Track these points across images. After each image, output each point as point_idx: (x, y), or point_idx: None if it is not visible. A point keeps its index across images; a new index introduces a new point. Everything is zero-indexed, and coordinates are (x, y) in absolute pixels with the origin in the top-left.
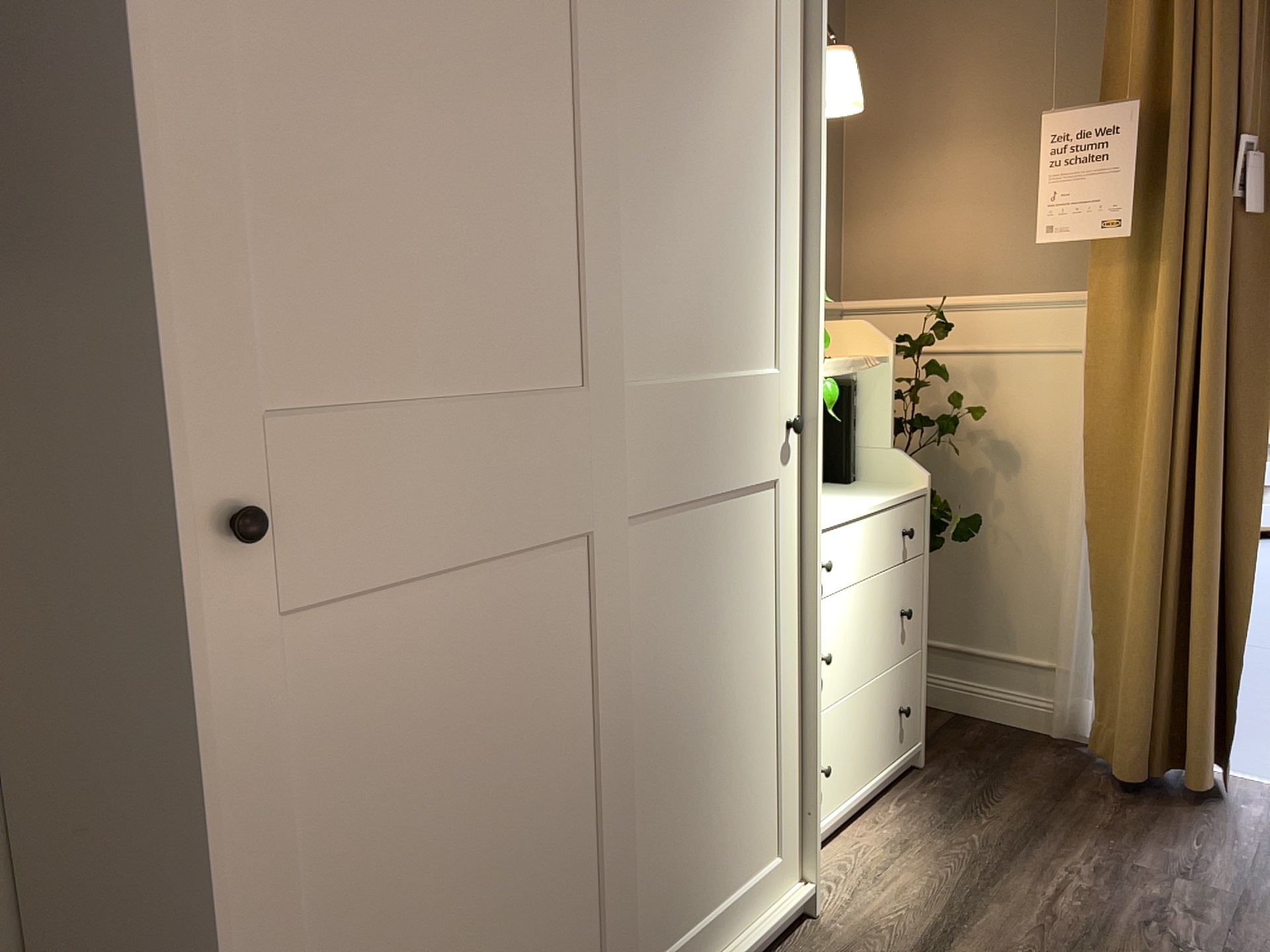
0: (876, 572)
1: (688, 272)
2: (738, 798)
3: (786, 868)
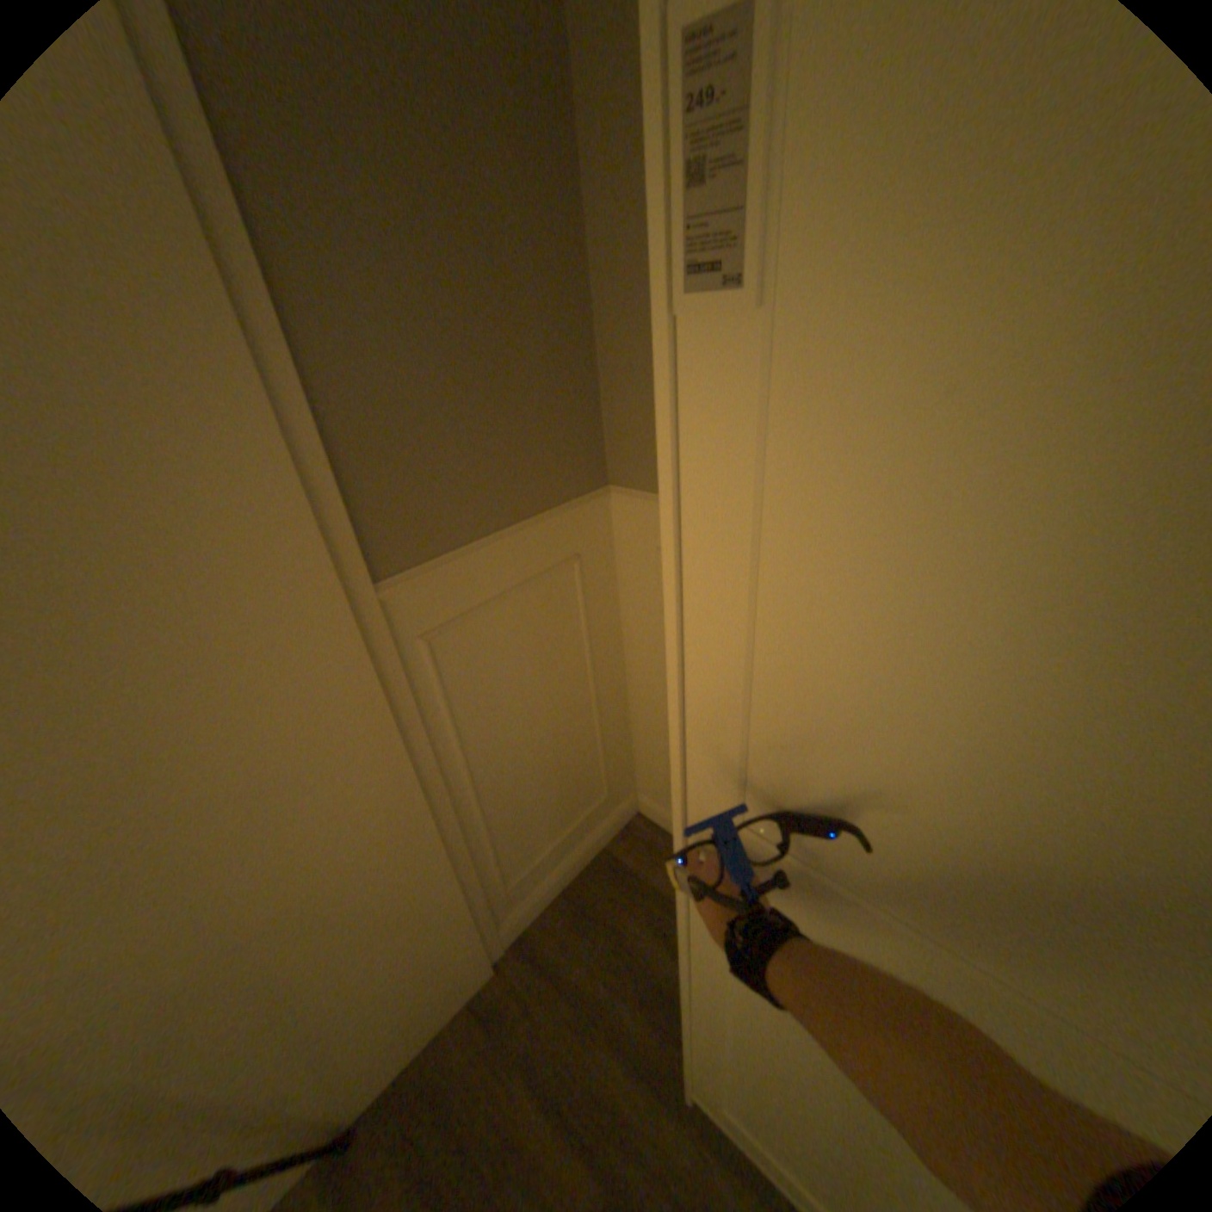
0: None
1: None
2: None
3: None
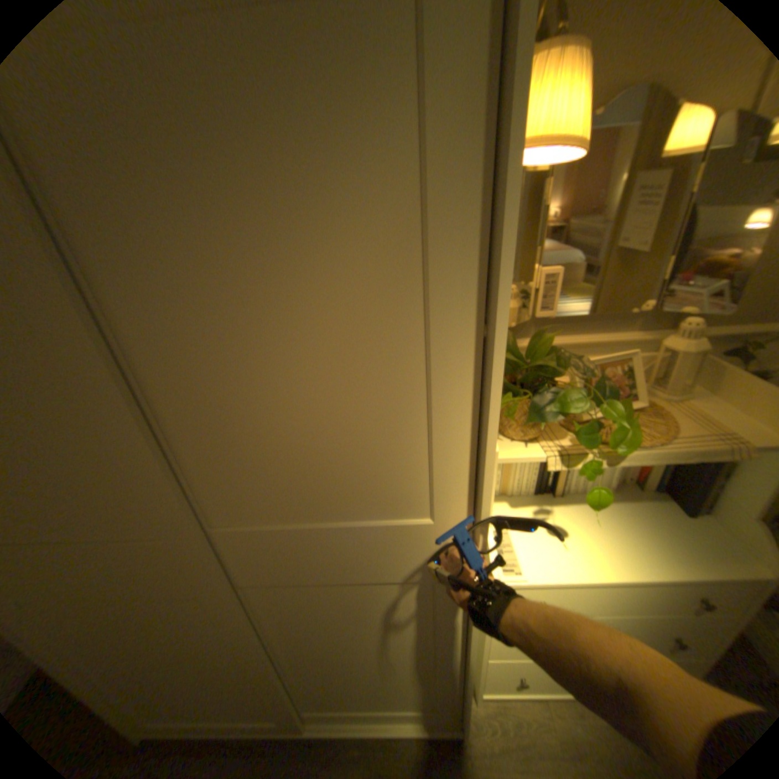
0: (631, 617)
1: (278, 465)
2: (388, 691)
3: (440, 720)
